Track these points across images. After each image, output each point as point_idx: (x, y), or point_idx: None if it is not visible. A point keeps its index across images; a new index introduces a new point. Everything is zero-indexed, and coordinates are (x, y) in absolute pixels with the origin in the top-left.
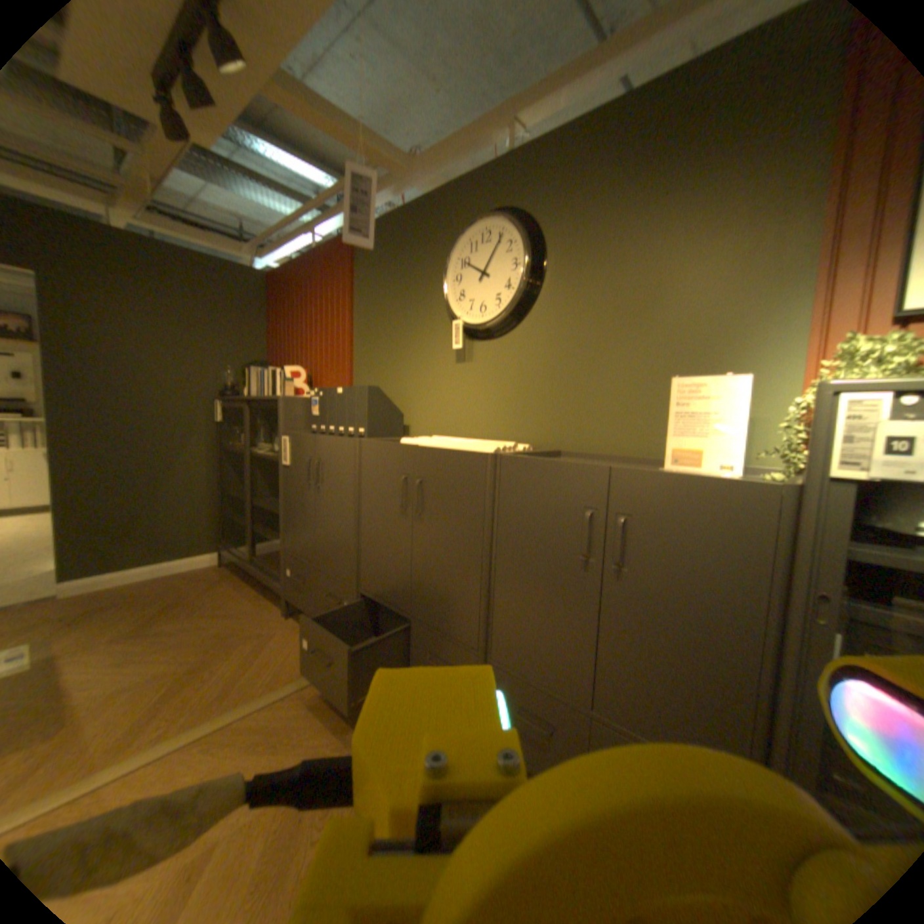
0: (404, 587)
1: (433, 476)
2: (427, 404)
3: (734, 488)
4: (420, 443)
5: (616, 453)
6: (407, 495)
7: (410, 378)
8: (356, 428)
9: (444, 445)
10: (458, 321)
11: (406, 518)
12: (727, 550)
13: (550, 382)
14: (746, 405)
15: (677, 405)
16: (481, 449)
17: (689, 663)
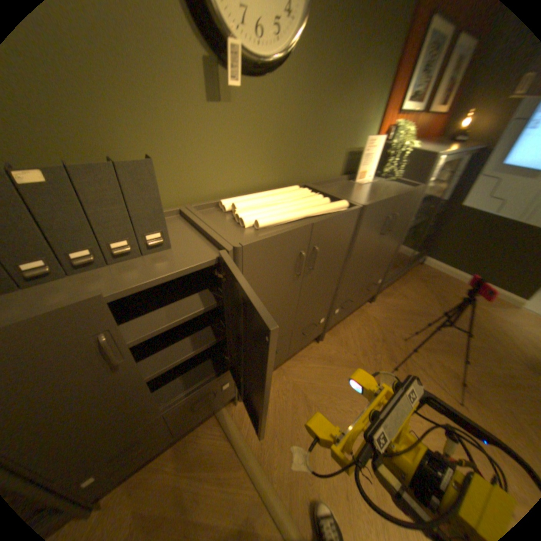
0: (289, 321)
1: (324, 240)
2: (165, 163)
3: (418, 191)
4: (286, 219)
5: (324, 177)
6: (299, 266)
7: (110, 120)
8: (136, 240)
9: (311, 213)
10: (233, 42)
11: (296, 282)
12: (409, 211)
13: (299, 133)
14: (380, 150)
15: (366, 151)
16: (340, 205)
17: (390, 248)
